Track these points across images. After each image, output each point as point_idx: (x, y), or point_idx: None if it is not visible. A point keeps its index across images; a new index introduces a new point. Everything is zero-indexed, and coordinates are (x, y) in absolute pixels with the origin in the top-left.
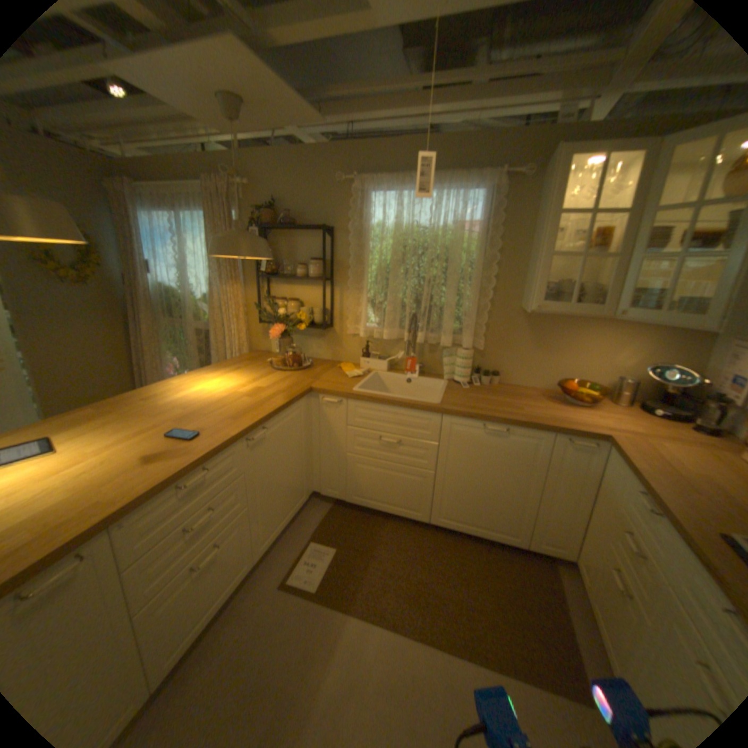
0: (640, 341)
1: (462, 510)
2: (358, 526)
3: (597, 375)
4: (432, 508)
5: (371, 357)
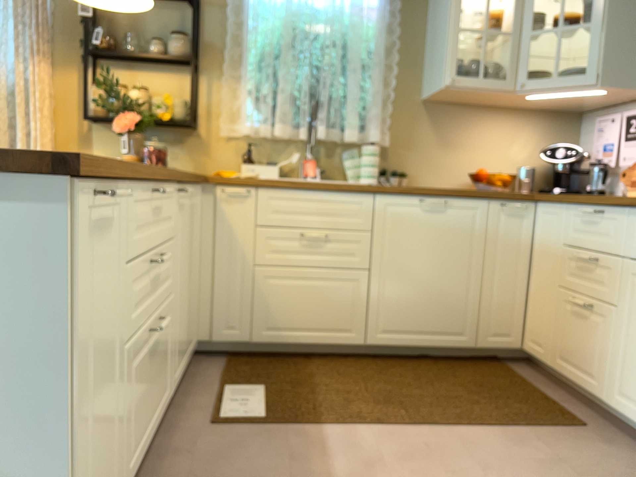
0: (527, 132)
1: (402, 313)
2: (275, 367)
3: (497, 169)
4: (367, 321)
5: (255, 162)
